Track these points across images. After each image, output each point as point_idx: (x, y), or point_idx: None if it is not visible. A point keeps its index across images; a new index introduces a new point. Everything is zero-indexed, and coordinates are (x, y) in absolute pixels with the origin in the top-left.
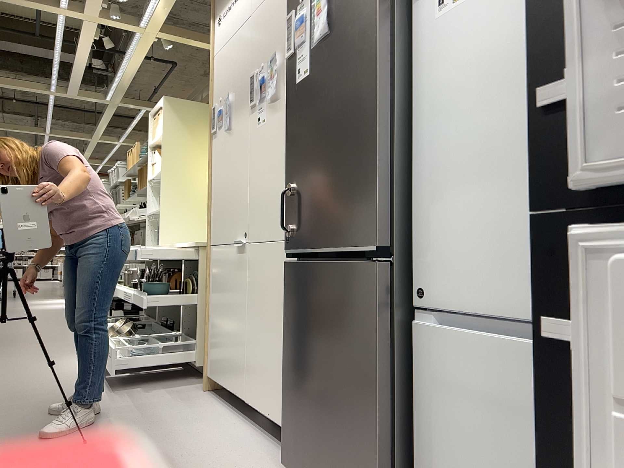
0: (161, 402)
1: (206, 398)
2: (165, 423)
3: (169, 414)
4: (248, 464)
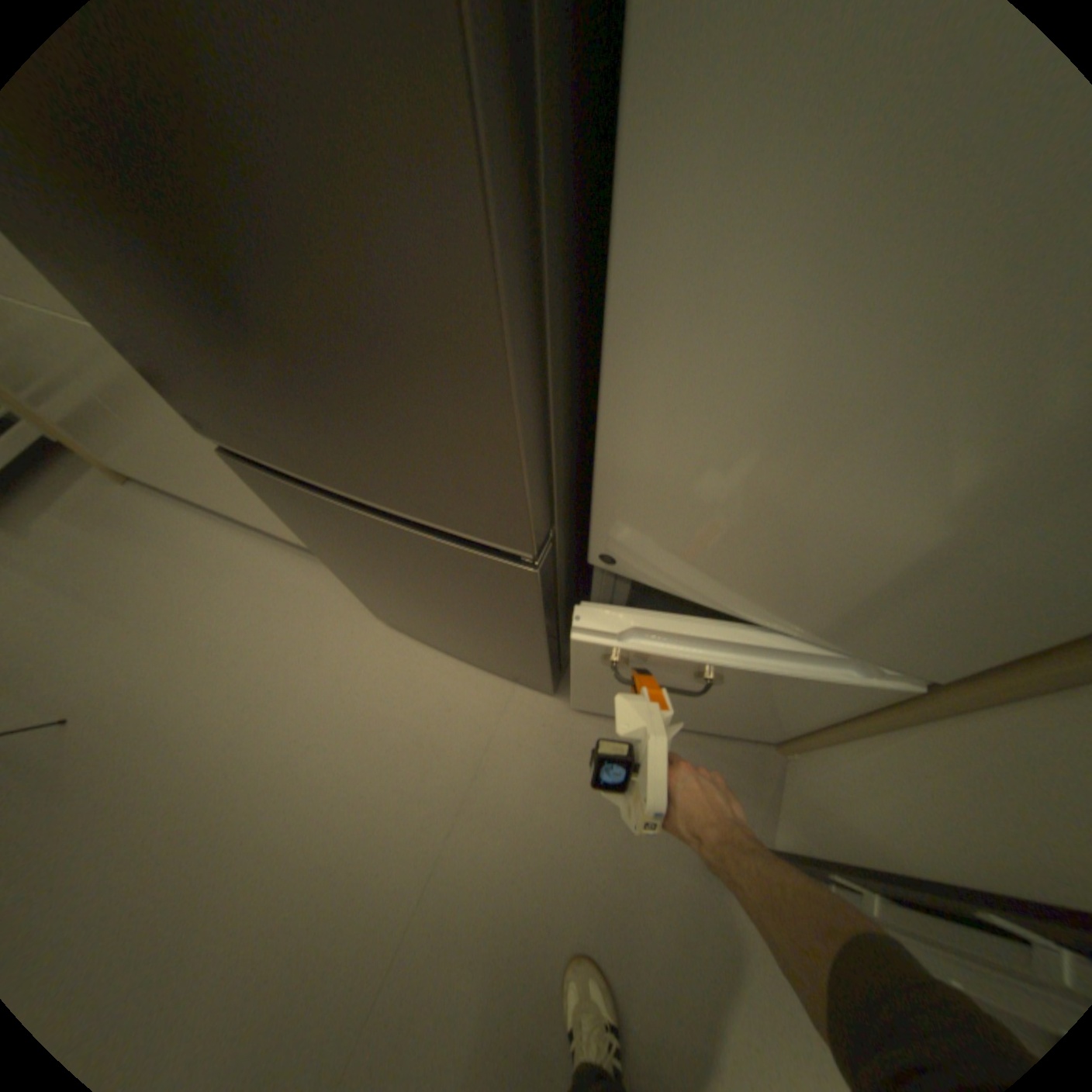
0: (76, 550)
1: (141, 501)
2: (137, 600)
3: (120, 574)
4: (326, 622)
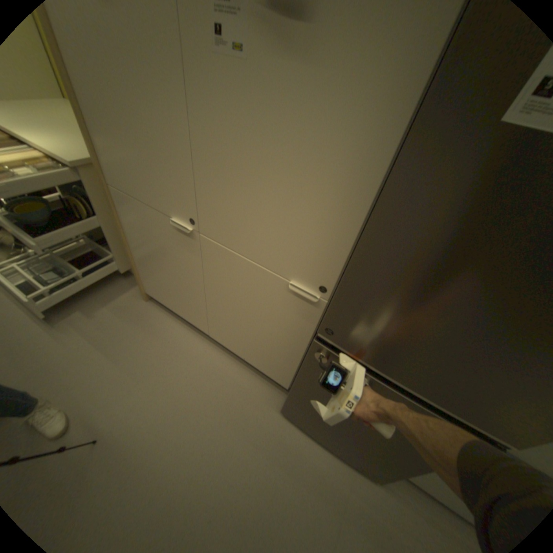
0: (118, 332)
1: (155, 312)
2: (147, 370)
3: (139, 351)
4: (250, 407)
